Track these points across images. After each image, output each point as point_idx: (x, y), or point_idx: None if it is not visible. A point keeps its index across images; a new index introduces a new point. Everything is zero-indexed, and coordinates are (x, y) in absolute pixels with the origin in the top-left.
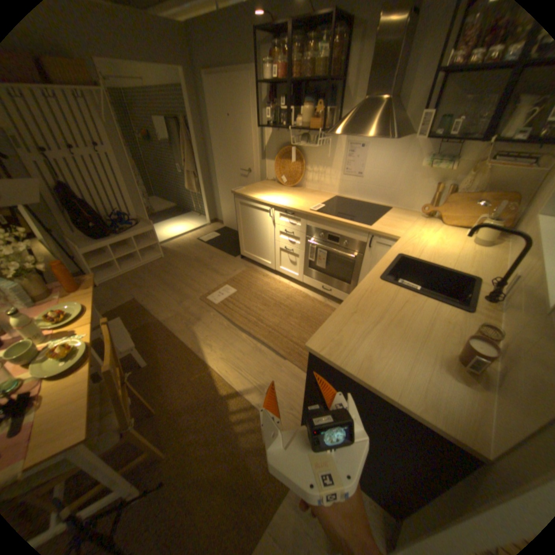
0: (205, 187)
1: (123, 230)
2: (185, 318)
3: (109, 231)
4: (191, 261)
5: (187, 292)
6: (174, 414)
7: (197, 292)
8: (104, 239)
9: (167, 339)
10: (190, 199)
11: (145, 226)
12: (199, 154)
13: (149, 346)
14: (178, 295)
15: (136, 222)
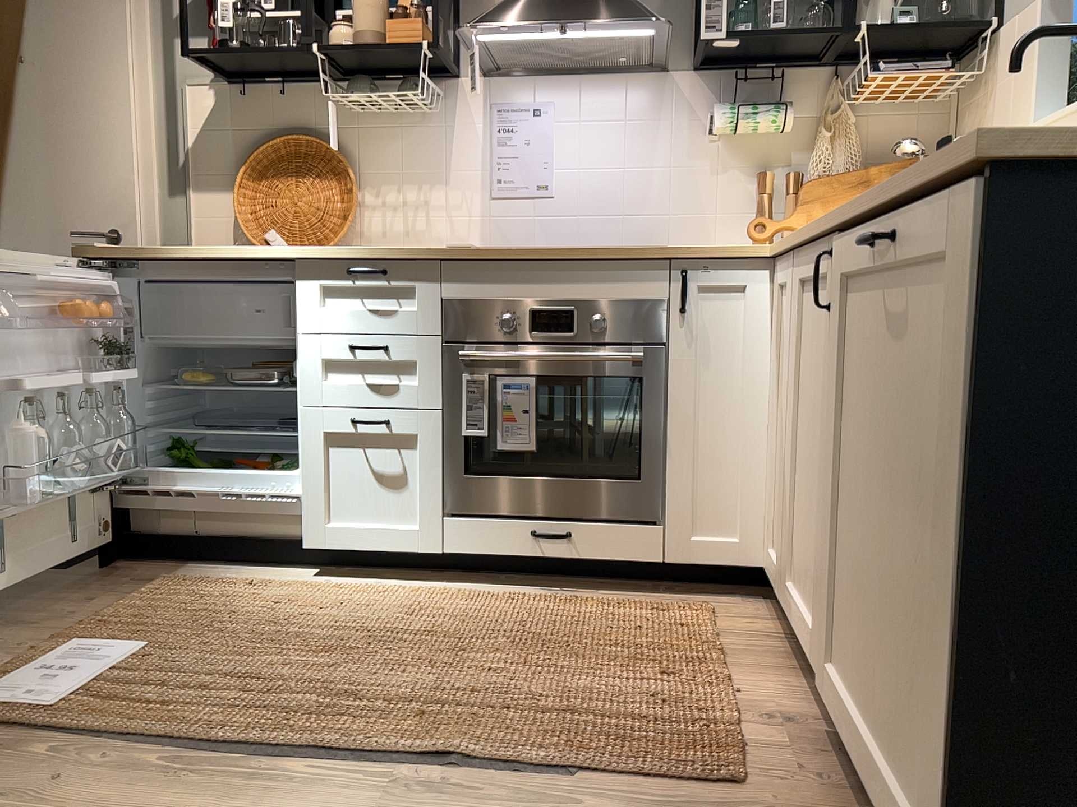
0: None
1: None
2: None
3: None
4: None
5: None
6: None
7: None
8: None
9: None
10: None
11: None
12: None
13: None
14: None
15: None
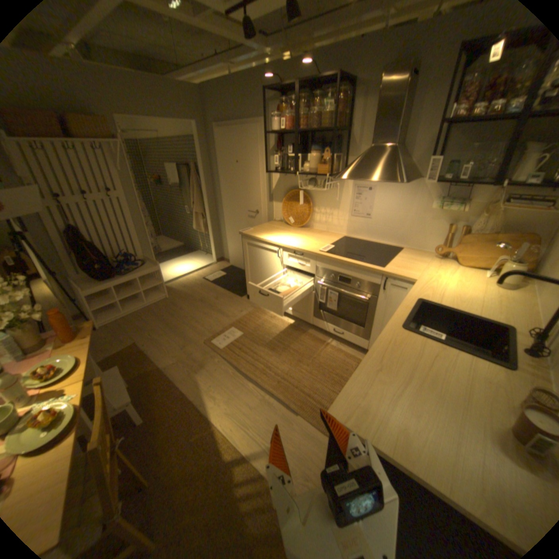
0: (212, 227)
1: (129, 271)
2: (188, 364)
3: (115, 272)
4: (197, 301)
5: (190, 335)
6: (170, 485)
7: (201, 335)
8: (109, 280)
9: (167, 390)
10: (197, 238)
11: (152, 266)
12: (208, 197)
13: (147, 398)
14: (181, 338)
15: (142, 262)
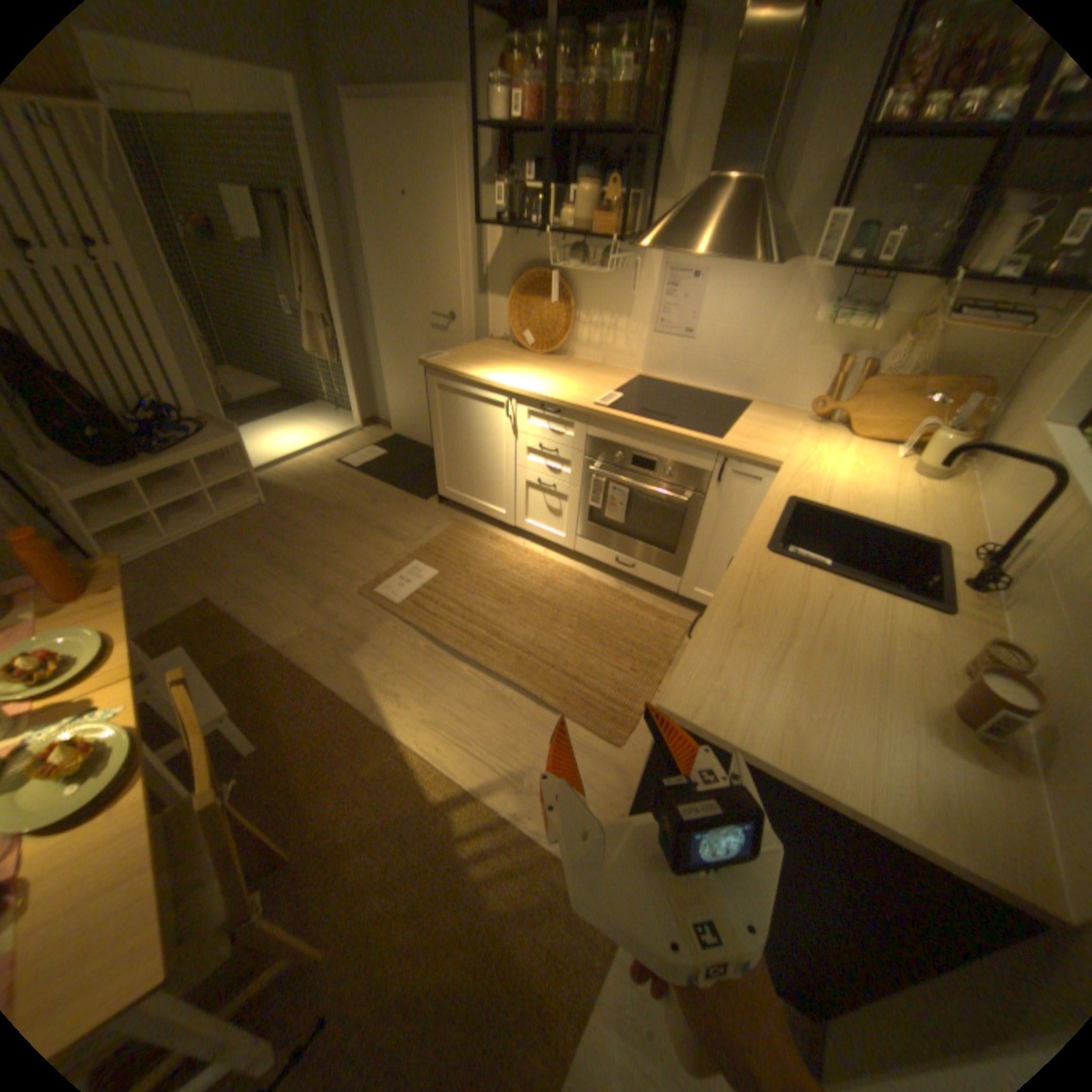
0: (349, 350)
1: (170, 445)
2: (333, 637)
3: (136, 447)
4: (331, 510)
5: (329, 580)
6: (333, 854)
7: (351, 578)
8: (125, 465)
9: (297, 688)
10: (314, 374)
11: (223, 435)
12: (335, 278)
13: (257, 705)
14: (309, 587)
15: (198, 426)
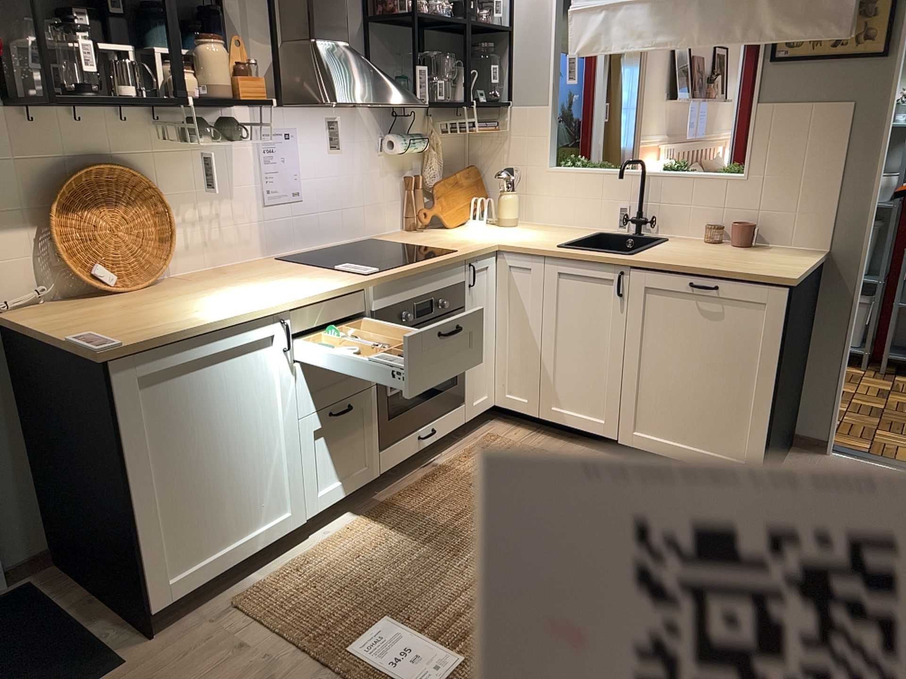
0: None
1: None
2: None
3: None
4: None
5: None
6: None
7: None
8: None
9: None
10: None
11: None
12: None
13: None
14: None
15: None
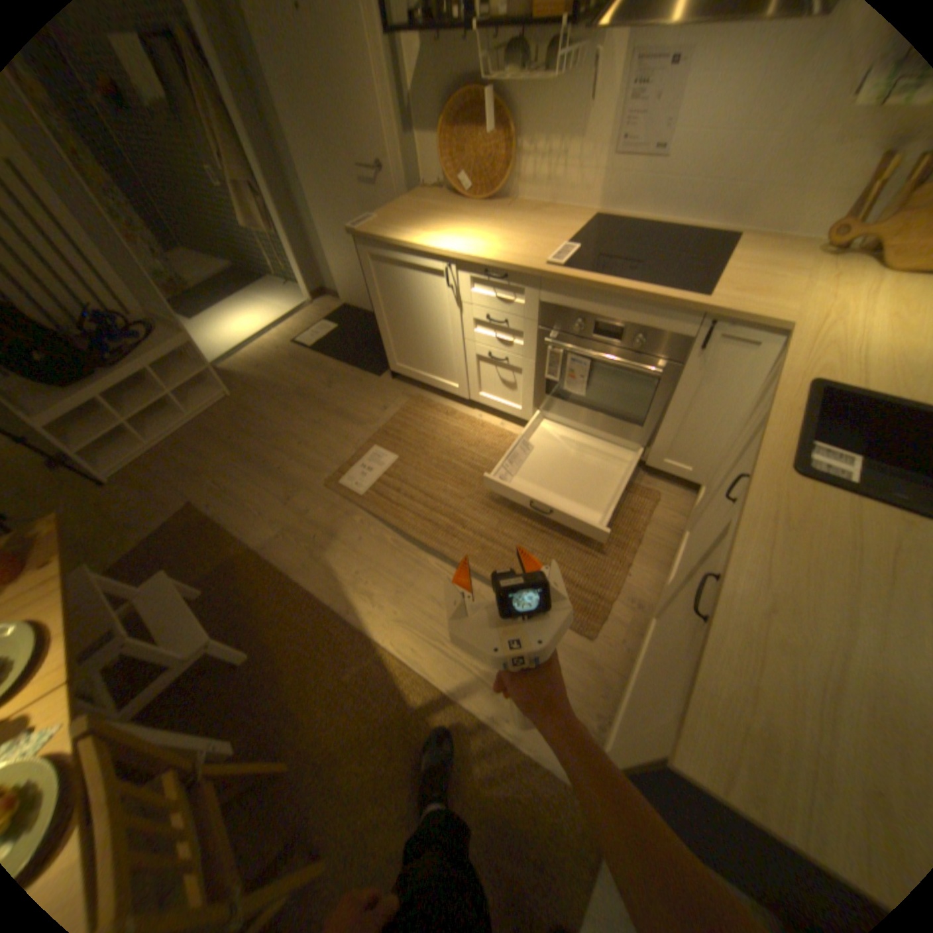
0: (282, 218)
1: (122, 353)
2: (305, 534)
3: (91, 359)
4: (290, 396)
5: (296, 473)
6: (326, 762)
7: (316, 470)
8: (82, 381)
9: (278, 591)
10: (256, 248)
11: (170, 335)
12: (249, 134)
13: (244, 611)
14: (278, 482)
15: (146, 327)
